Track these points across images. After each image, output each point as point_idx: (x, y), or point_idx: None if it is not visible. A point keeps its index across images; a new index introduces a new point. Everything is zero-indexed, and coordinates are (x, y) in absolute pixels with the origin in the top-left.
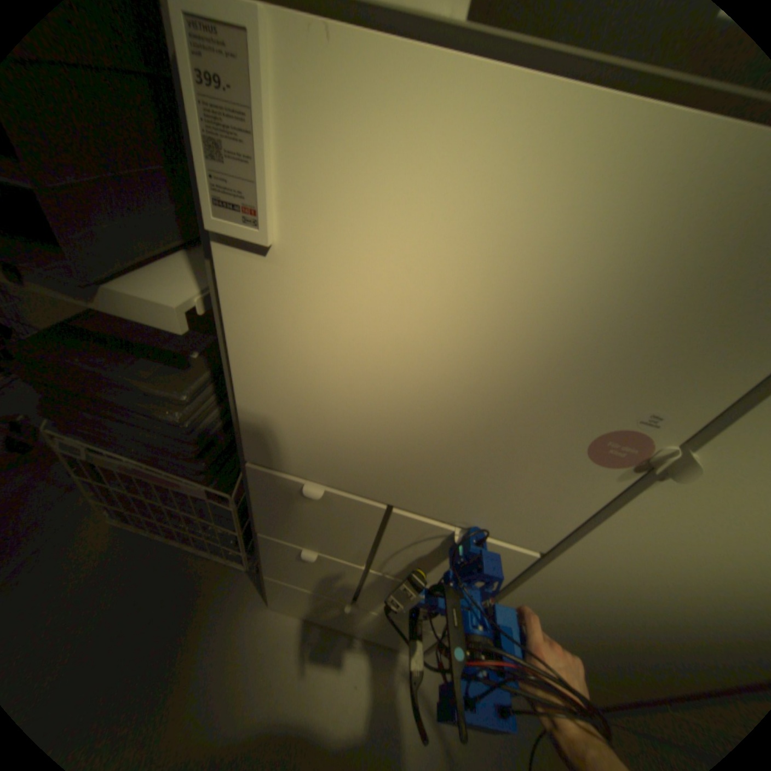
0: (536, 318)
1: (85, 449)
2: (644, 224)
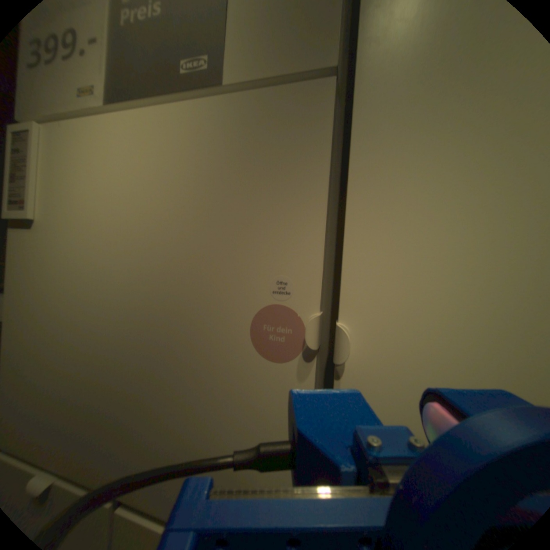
0: (172, 227)
1: None
2: (200, 155)
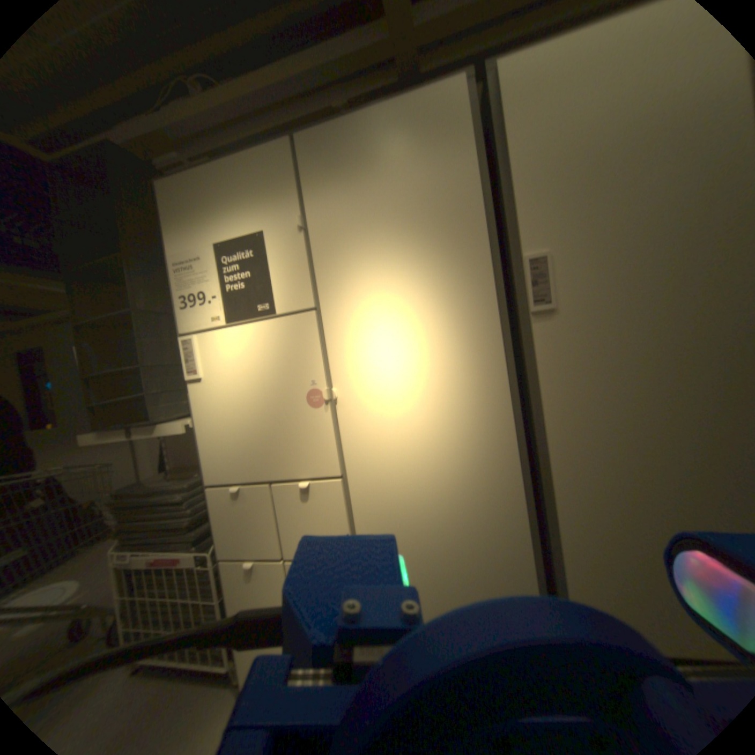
0: (267, 369)
1: (131, 558)
2: (271, 340)
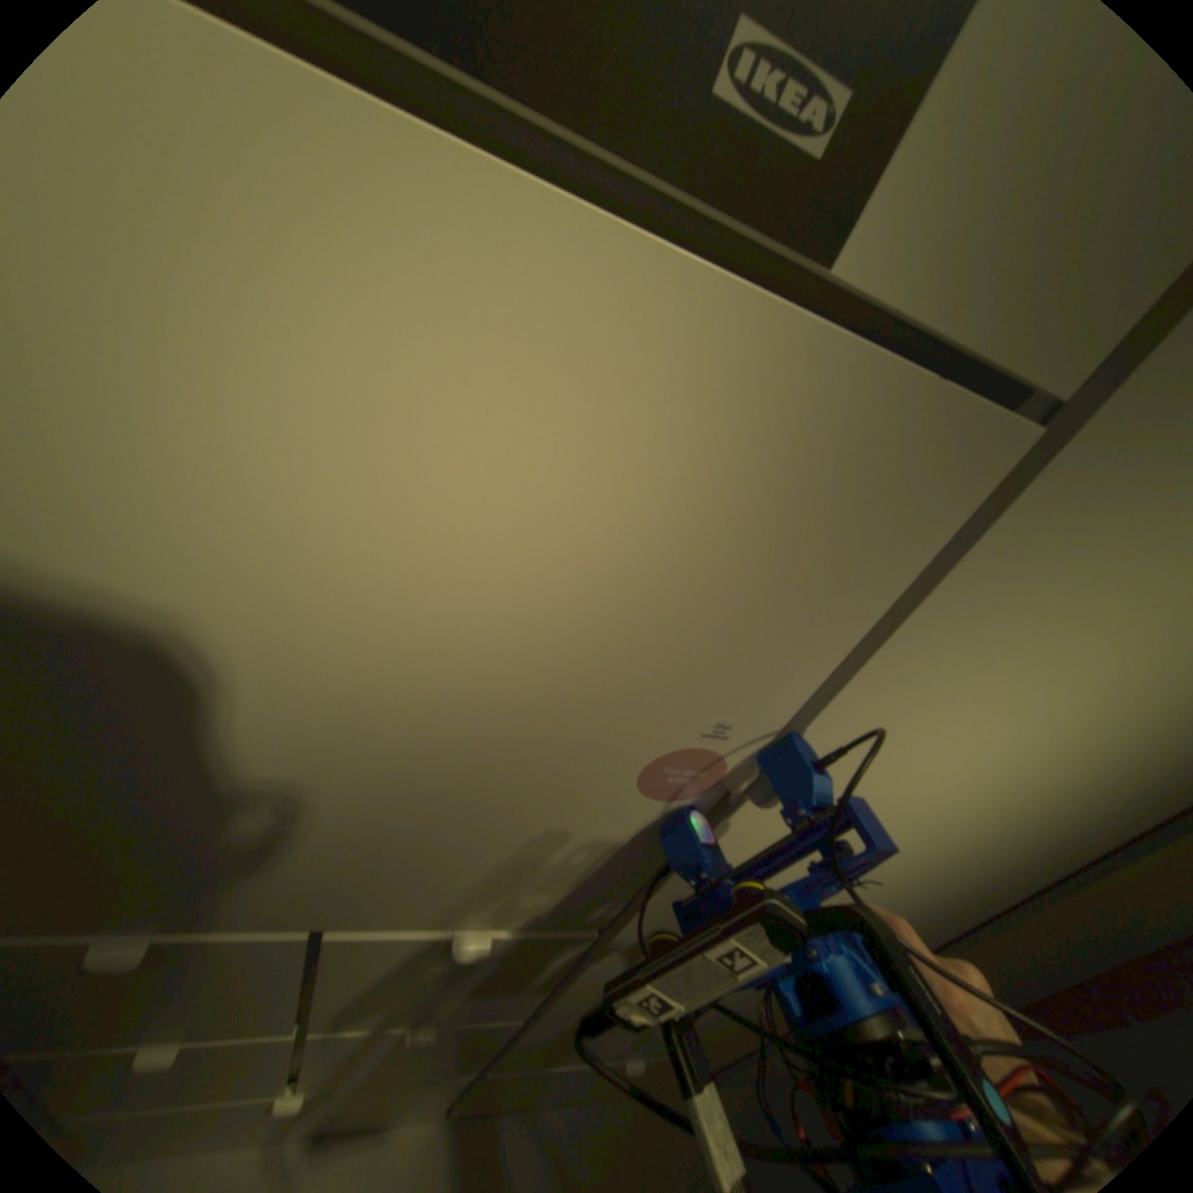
0: (511, 597)
1: None
2: (657, 445)
